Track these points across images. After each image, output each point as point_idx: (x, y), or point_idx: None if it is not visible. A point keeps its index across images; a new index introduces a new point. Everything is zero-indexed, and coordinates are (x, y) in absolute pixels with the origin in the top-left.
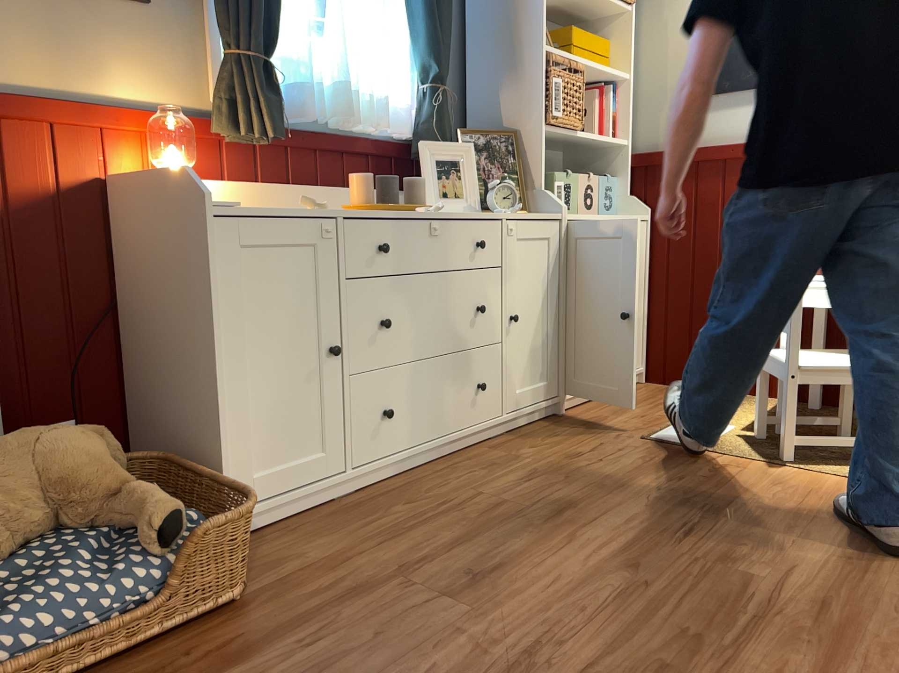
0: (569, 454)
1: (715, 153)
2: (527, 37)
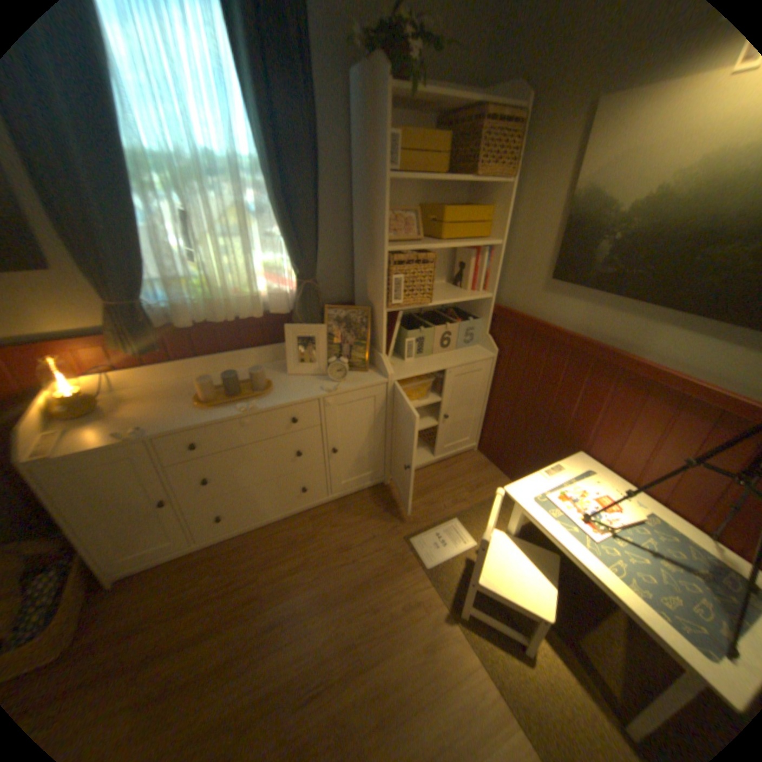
0: (344, 546)
1: (547, 331)
2: (378, 238)
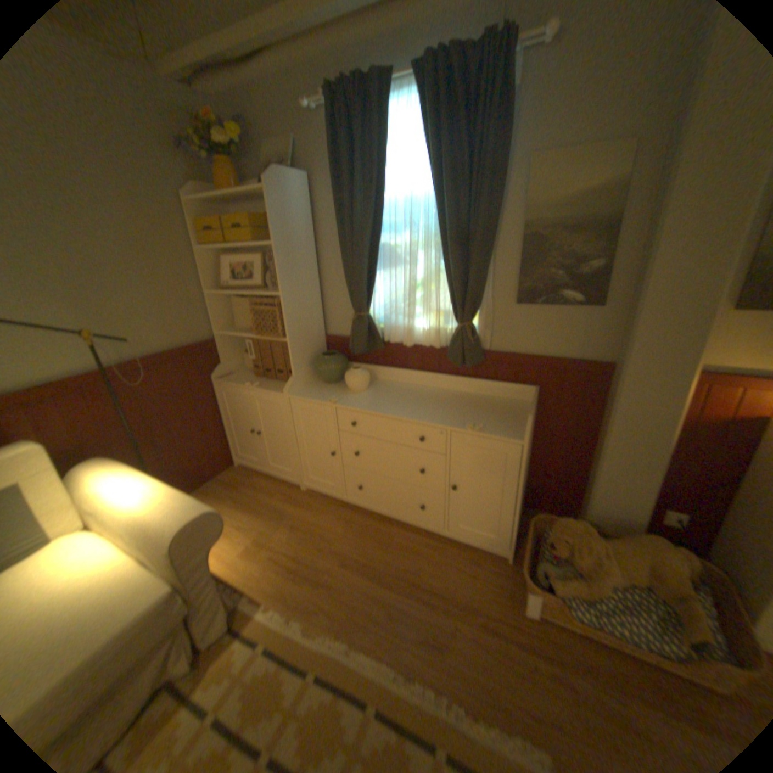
0: None
1: None
2: None
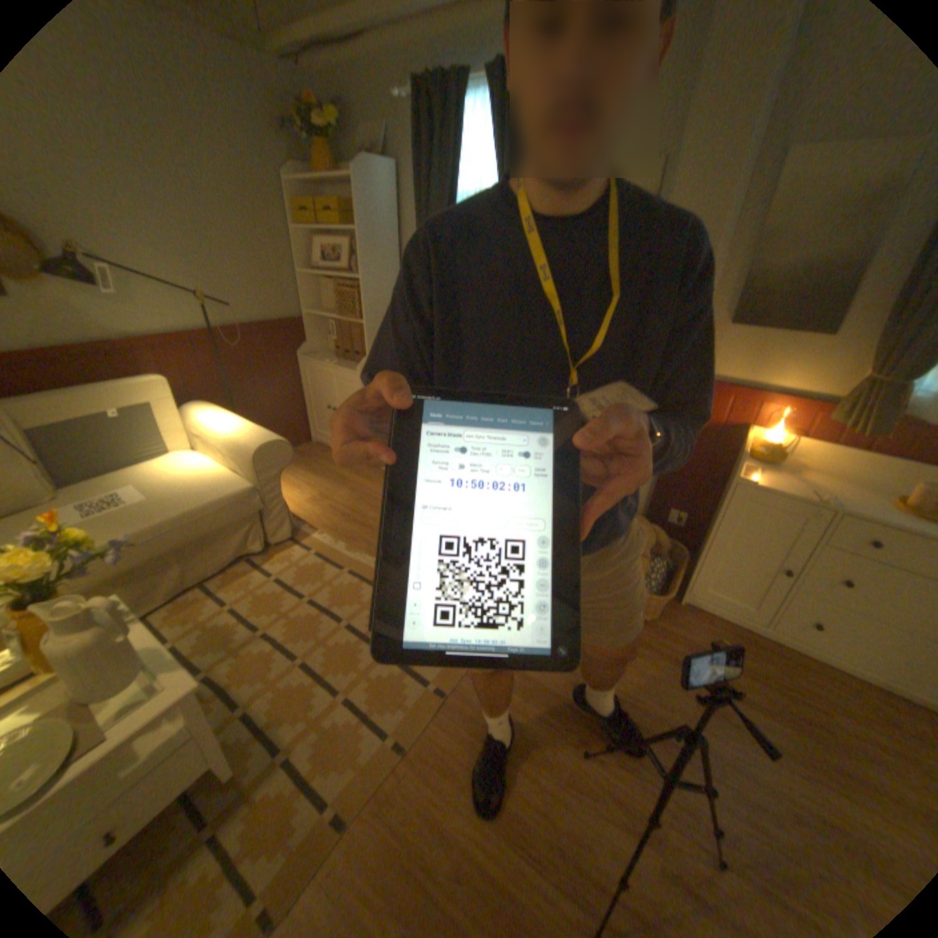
0: None
1: None
2: None
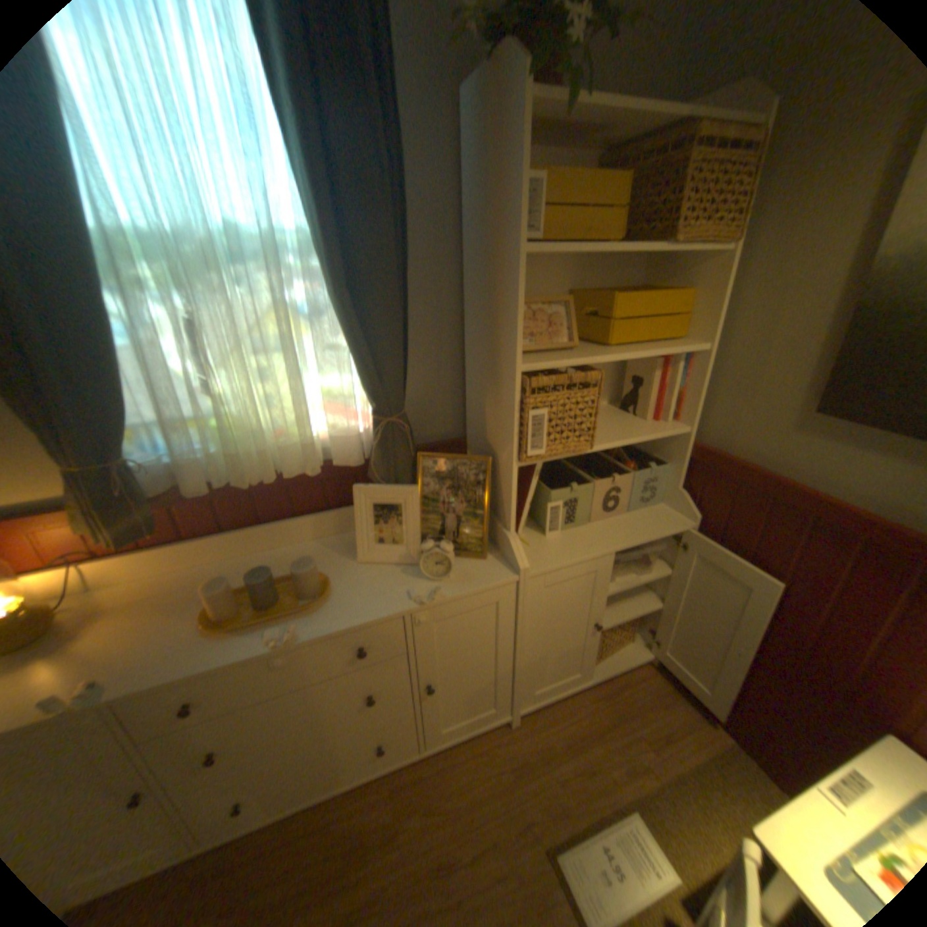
0: (443, 863)
1: (808, 502)
2: (505, 349)
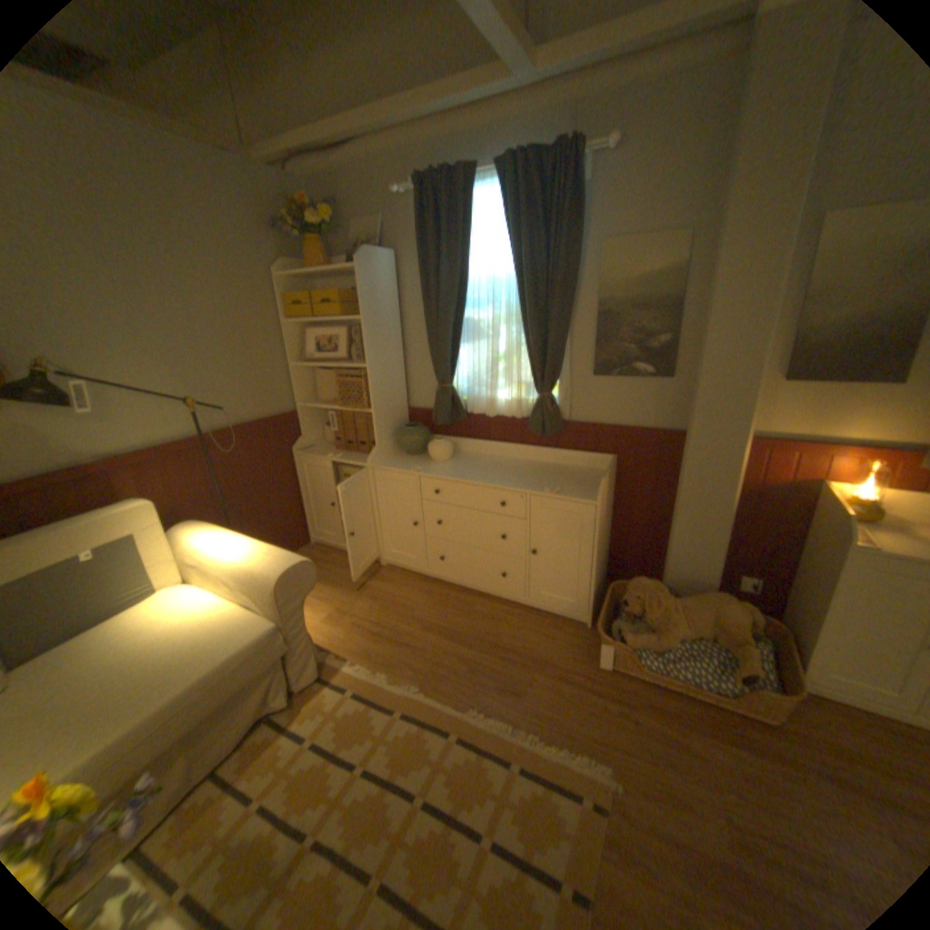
0: None
1: None
2: None
